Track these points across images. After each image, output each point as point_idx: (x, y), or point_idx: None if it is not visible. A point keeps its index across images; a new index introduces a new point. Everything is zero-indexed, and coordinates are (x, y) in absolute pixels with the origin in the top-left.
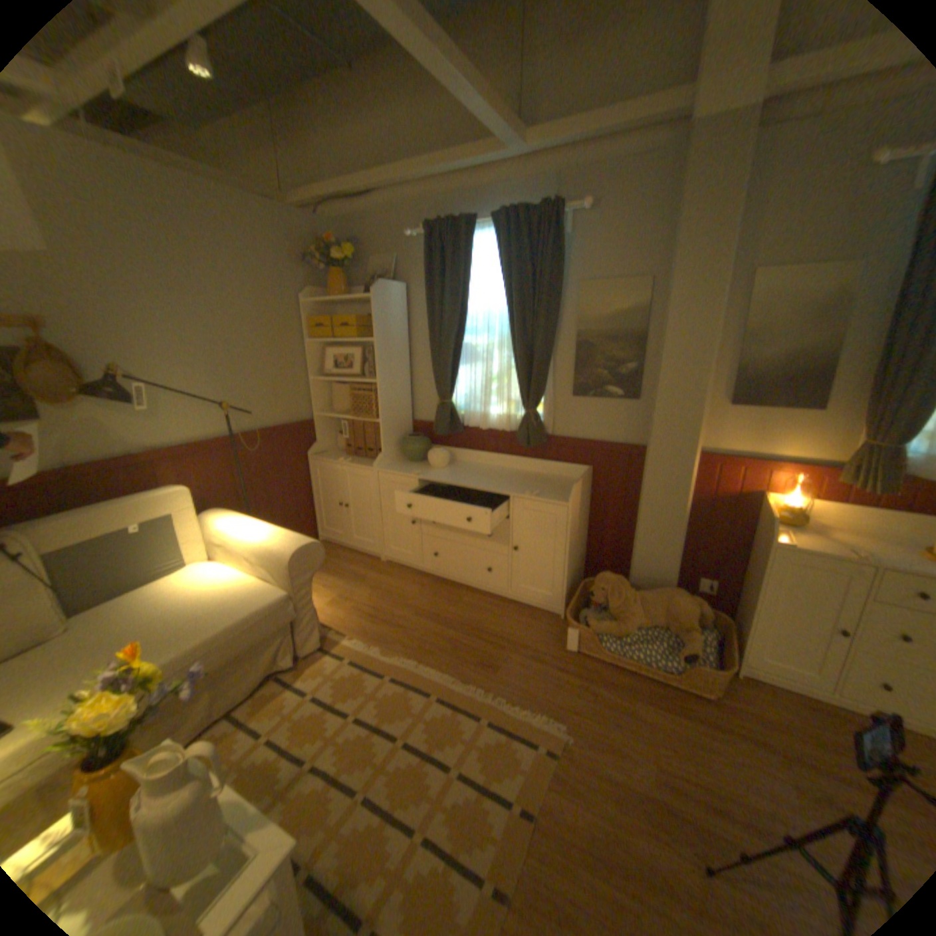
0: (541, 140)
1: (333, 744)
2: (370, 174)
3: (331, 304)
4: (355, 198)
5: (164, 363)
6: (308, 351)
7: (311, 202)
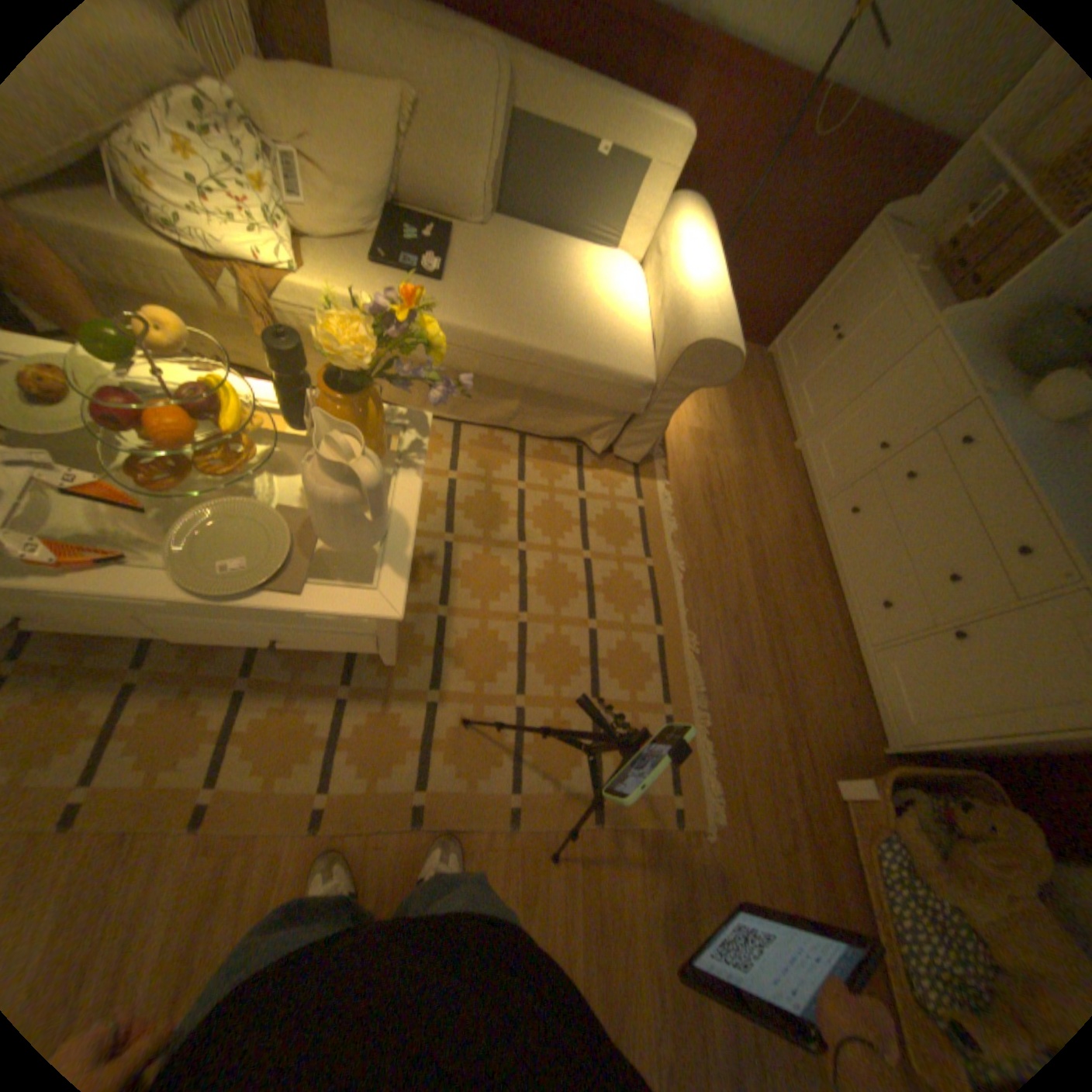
0: None
1: (555, 558)
2: None
3: None
4: None
5: None
6: None
7: None
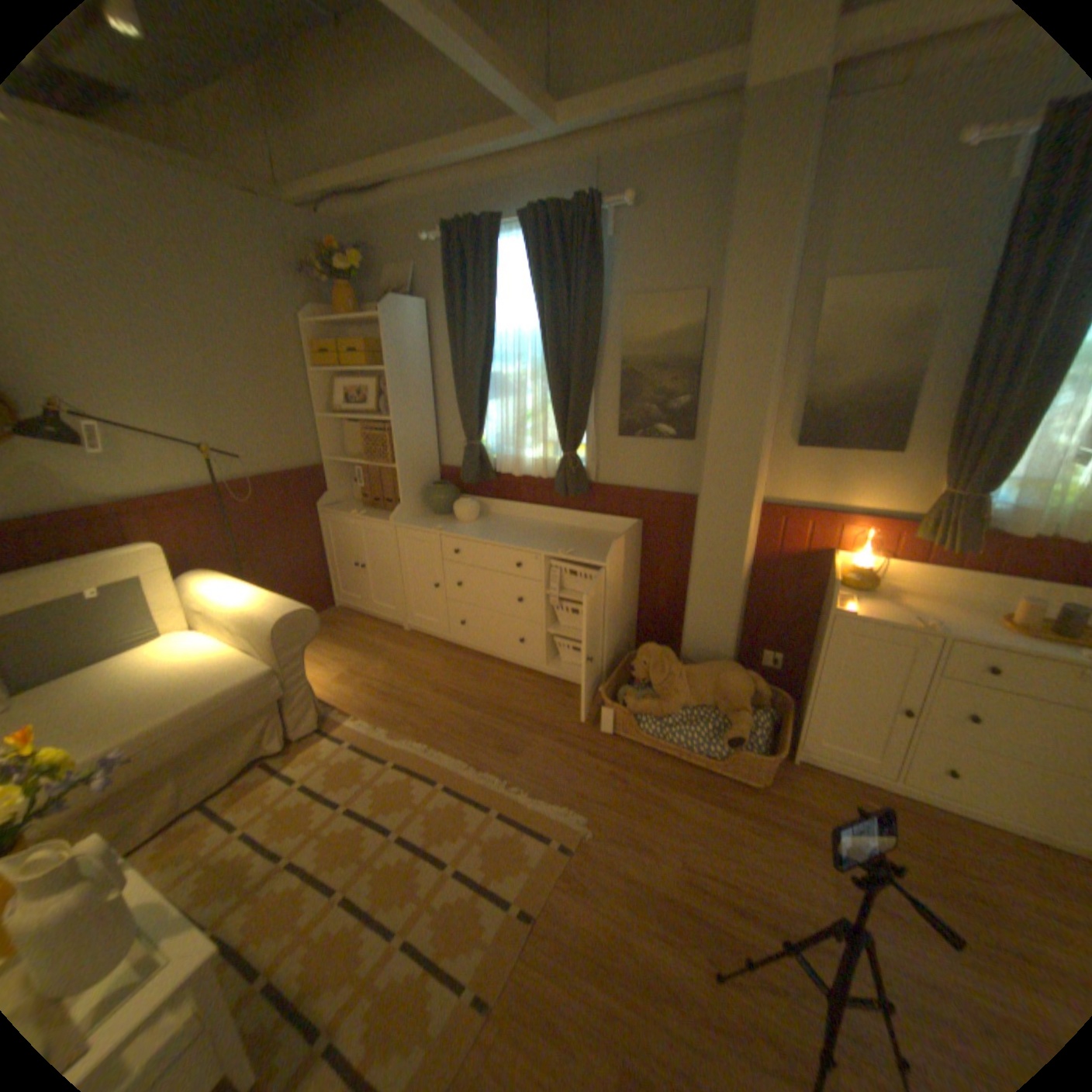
0: (573, 117)
1: (317, 837)
2: (377, 162)
3: (339, 325)
4: (363, 192)
5: (126, 397)
6: (312, 382)
7: (312, 198)
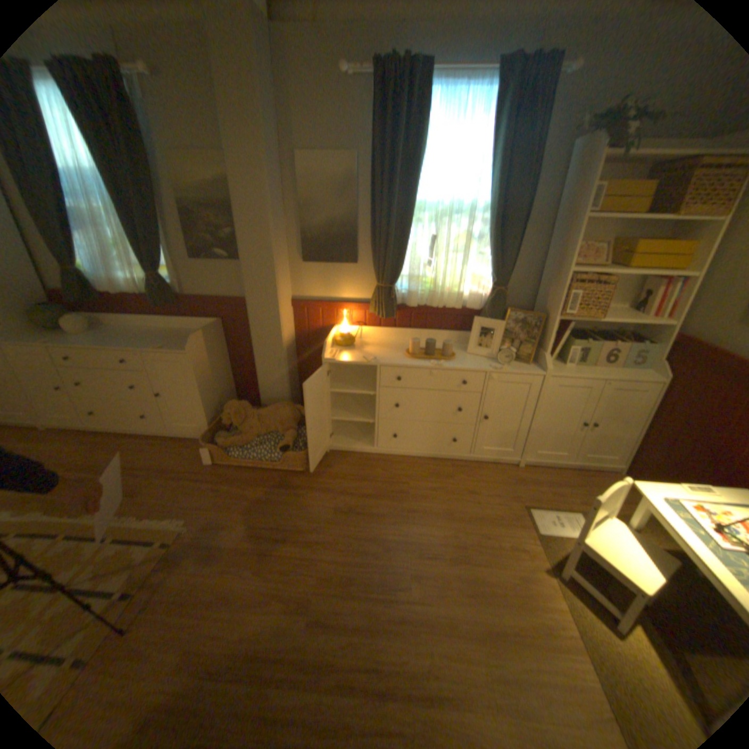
0: None
1: None
2: None
3: None
4: None
5: None
6: None
7: None
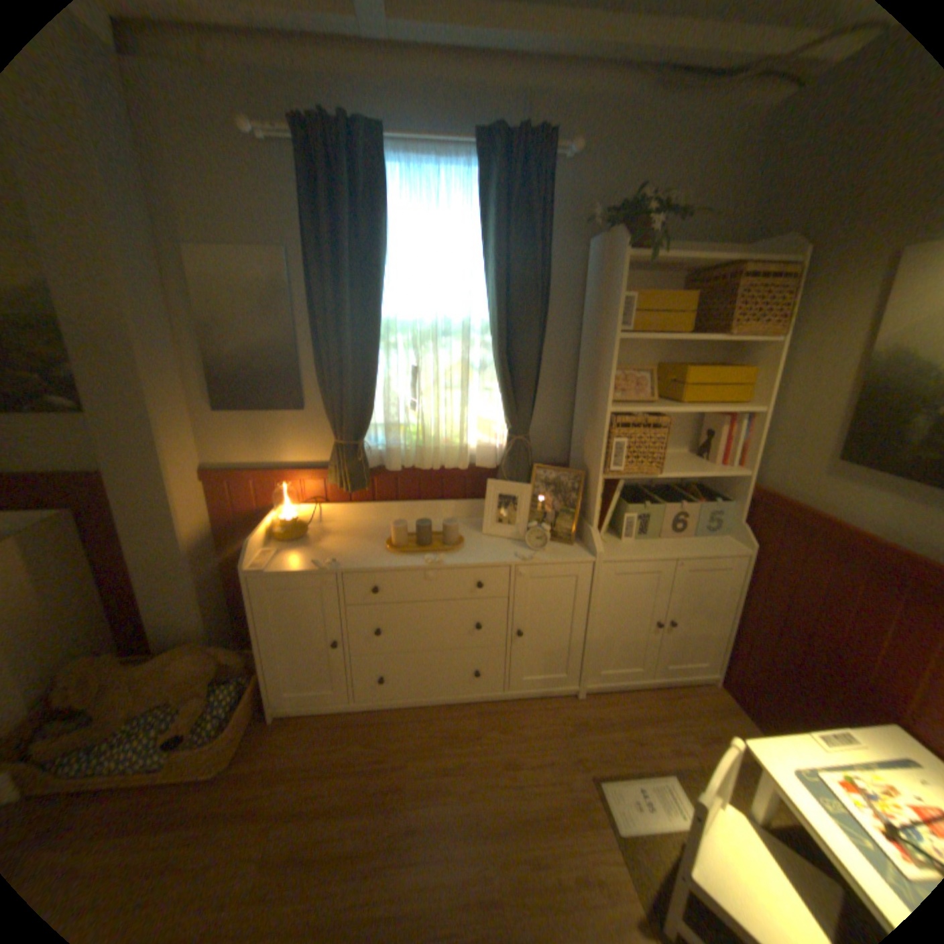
0: None
1: None
2: None
3: None
4: None
5: None
6: None
7: None
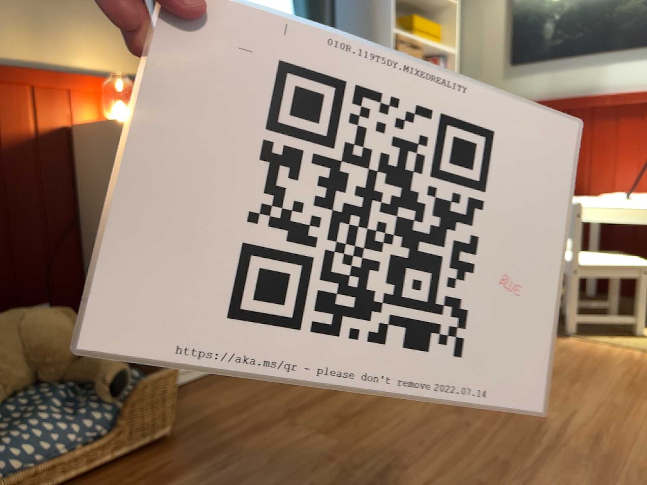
0: None
1: None
2: None
3: None
4: None
5: None
6: None
7: None
